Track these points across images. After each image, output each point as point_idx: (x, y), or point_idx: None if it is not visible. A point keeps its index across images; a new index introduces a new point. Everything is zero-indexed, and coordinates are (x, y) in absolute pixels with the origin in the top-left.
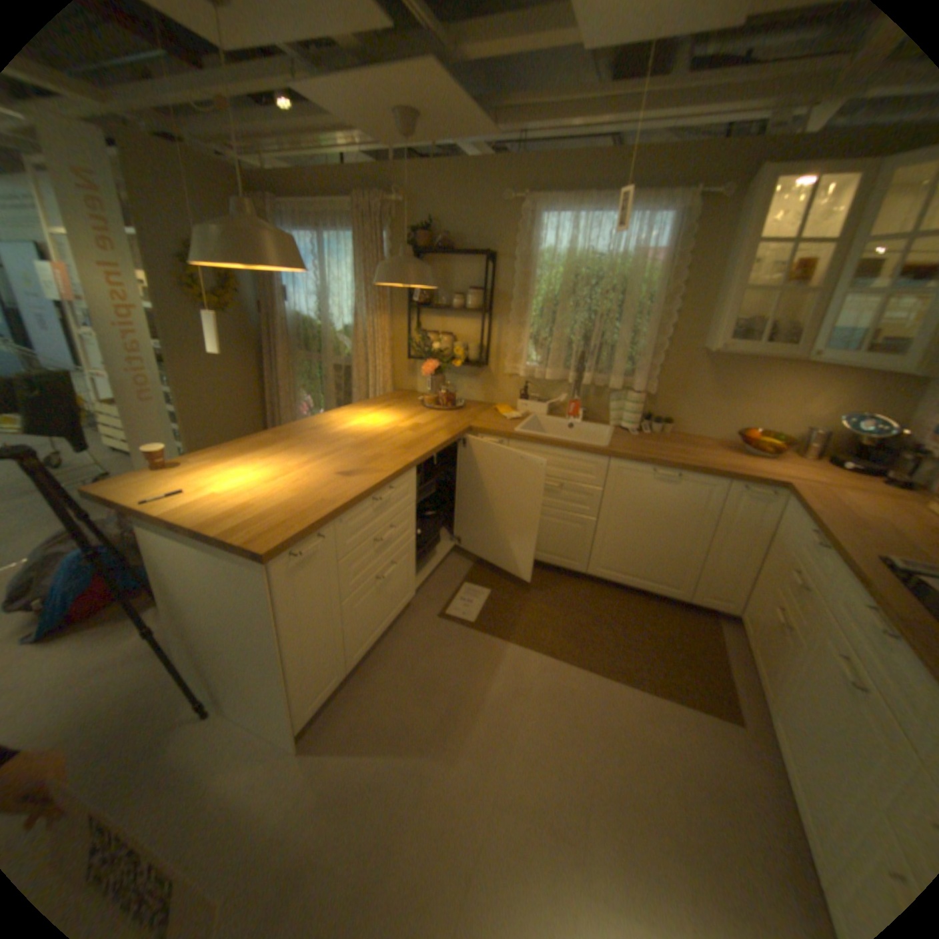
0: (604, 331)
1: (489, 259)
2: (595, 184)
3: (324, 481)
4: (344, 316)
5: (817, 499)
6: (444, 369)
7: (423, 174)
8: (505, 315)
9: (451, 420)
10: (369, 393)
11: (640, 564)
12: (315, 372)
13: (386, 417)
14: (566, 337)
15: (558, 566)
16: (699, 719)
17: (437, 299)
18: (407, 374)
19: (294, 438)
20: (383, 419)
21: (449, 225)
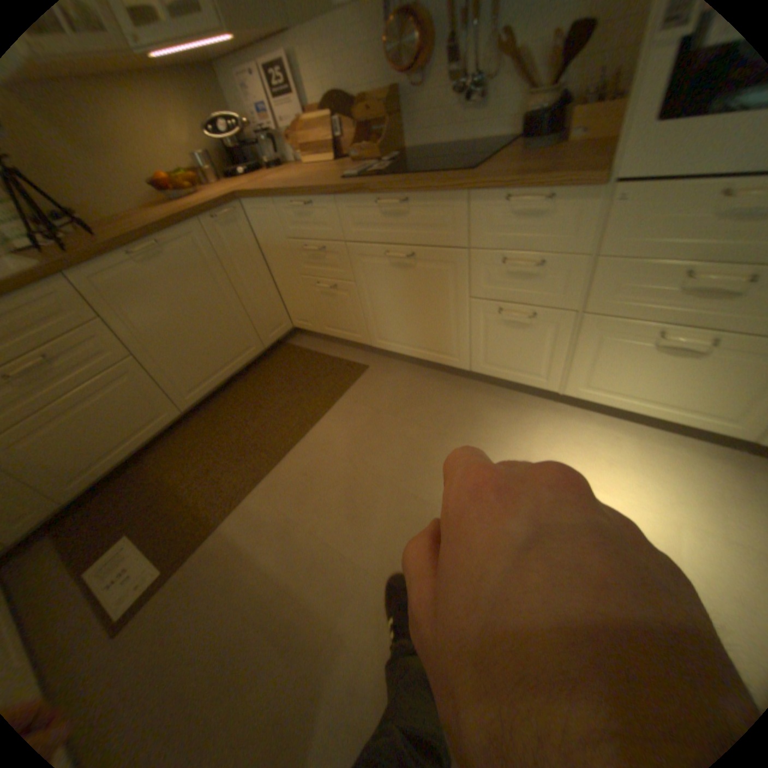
0: None
1: None
2: None
3: None
4: None
5: (260, 185)
6: None
7: None
8: None
9: None
10: None
11: (208, 355)
12: None
13: None
14: None
15: (149, 436)
16: (354, 387)
17: None
18: None
19: None
20: None
21: None
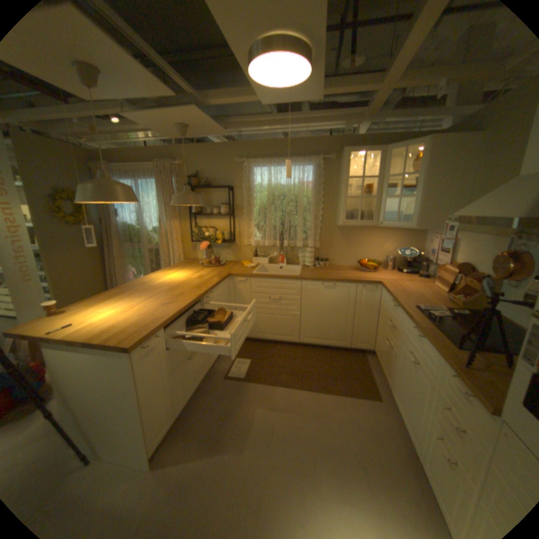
0: (290, 220)
1: (229, 190)
2: (276, 154)
3: (154, 309)
4: (152, 222)
5: (392, 286)
6: (212, 246)
7: (191, 151)
8: (240, 216)
9: (218, 271)
10: (170, 262)
11: (324, 332)
12: (136, 254)
13: (183, 274)
14: (272, 225)
15: (284, 341)
16: (361, 403)
17: (204, 210)
18: (191, 250)
19: (132, 290)
20: (181, 275)
21: (207, 174)
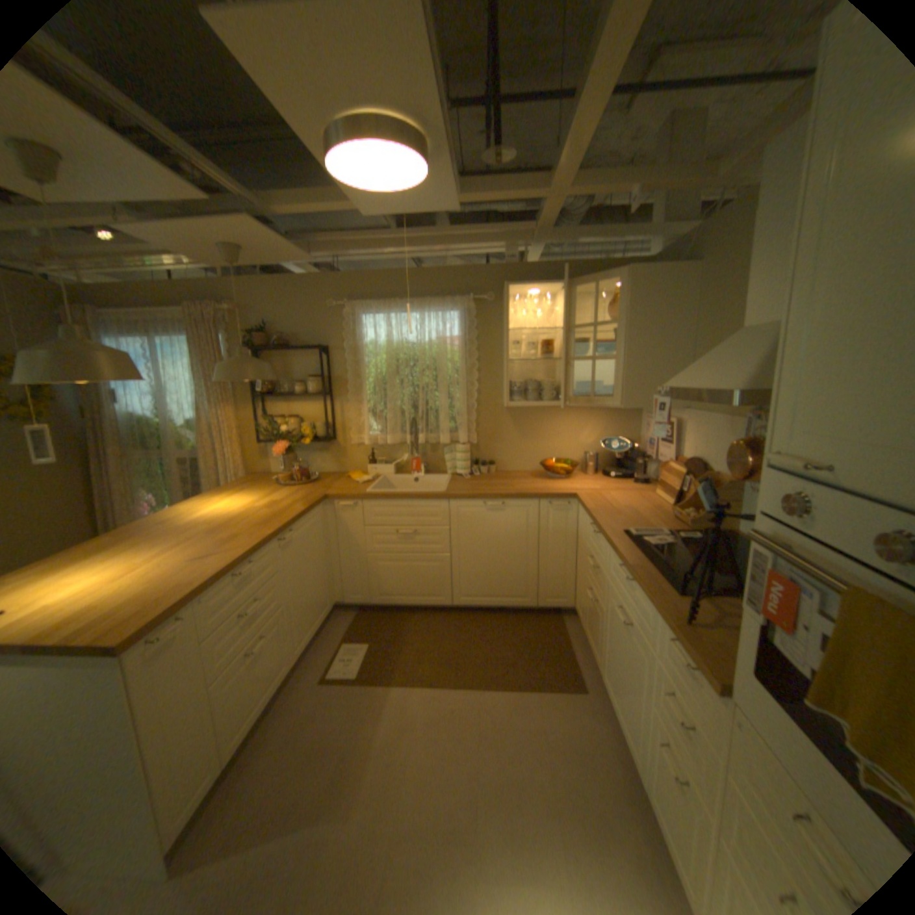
0: (427, 400)
1: (321, 353)
2: (398, 294)
3: (176, 569)
4: (185, 411)
5: (591, 501)
6: (294, 448)
7: (252, 288)
8: (344, 396)
9: (306, 493)
10: (219, 481)
11: (492, 584)
12: (155, 469)
13: (239, 500)
14: (398, 408)
15: (427, 605)
16: (554, 700)
17: (279, 388)
18: (258, 457)
19: (137, 537)
20: (237, 503)
21: (281, 327)
